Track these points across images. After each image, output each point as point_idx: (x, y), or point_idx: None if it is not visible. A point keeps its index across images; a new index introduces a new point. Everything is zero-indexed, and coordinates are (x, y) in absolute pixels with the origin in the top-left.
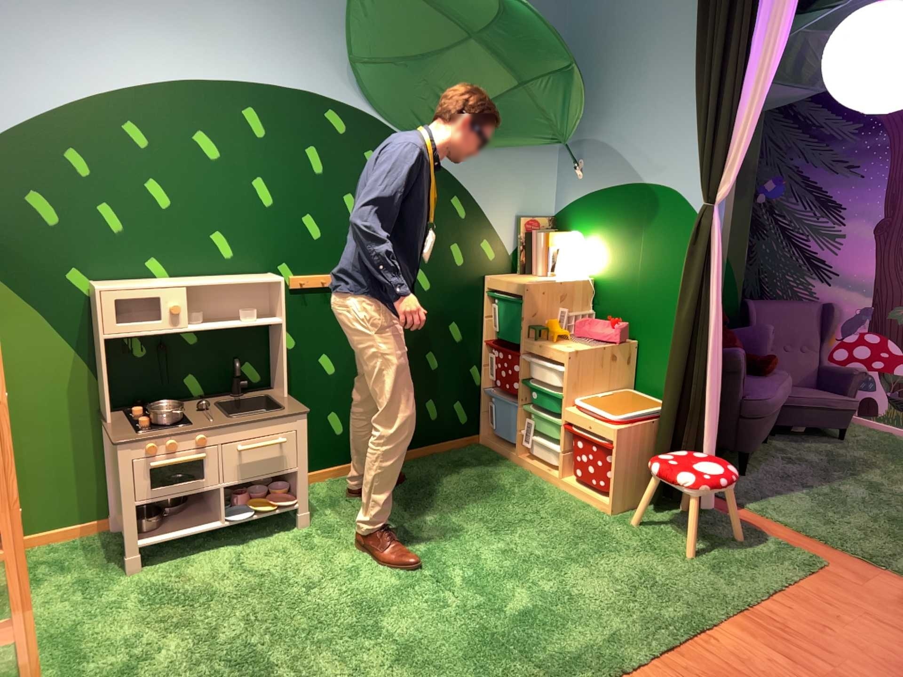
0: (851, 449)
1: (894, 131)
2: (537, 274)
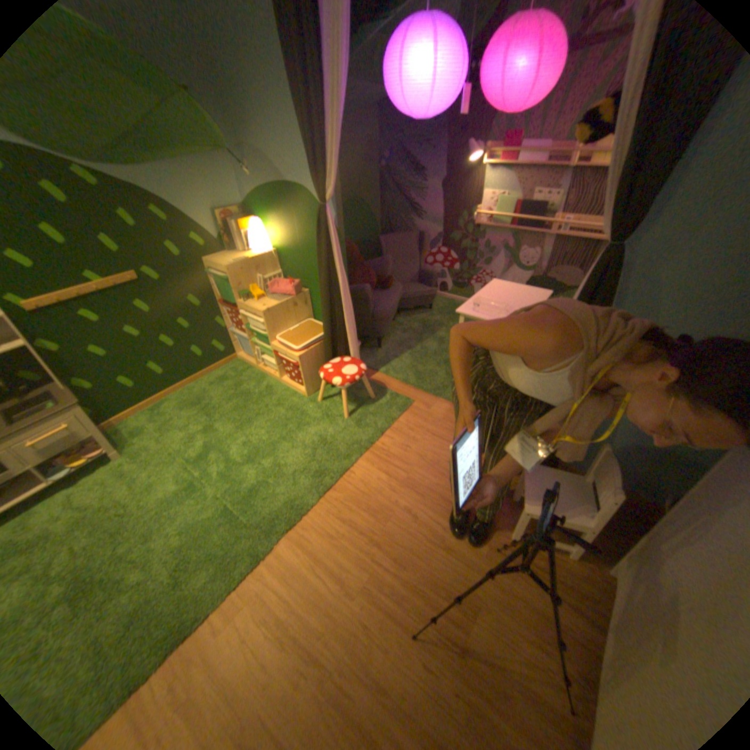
0: (434, 316)
1: (451, 114)
2: (239, 251)
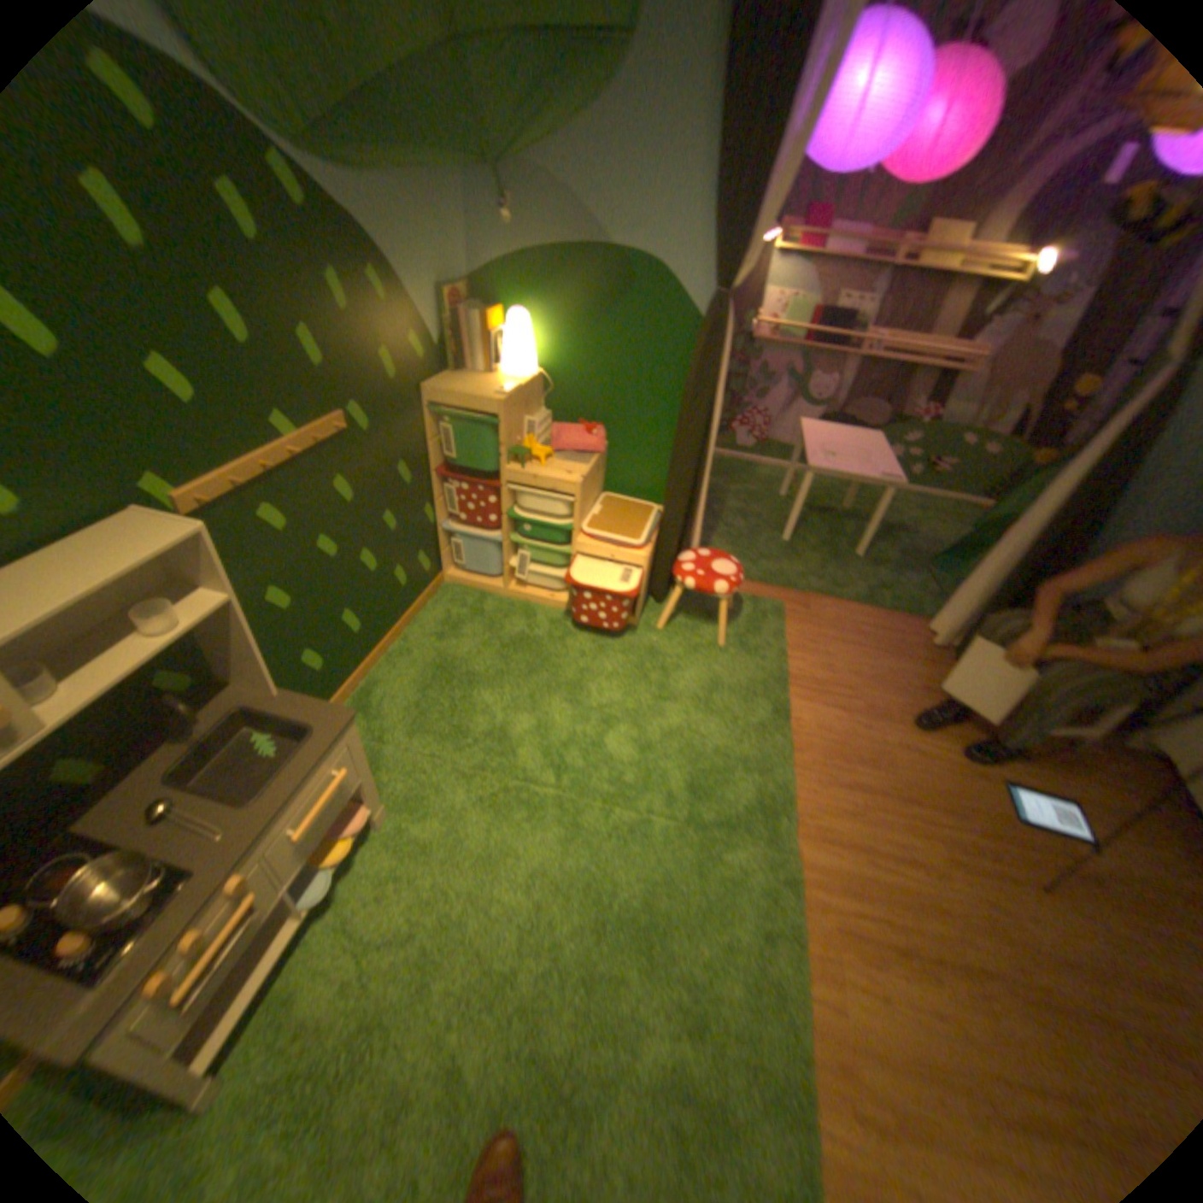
0: None
1: None
2: (475, 371)
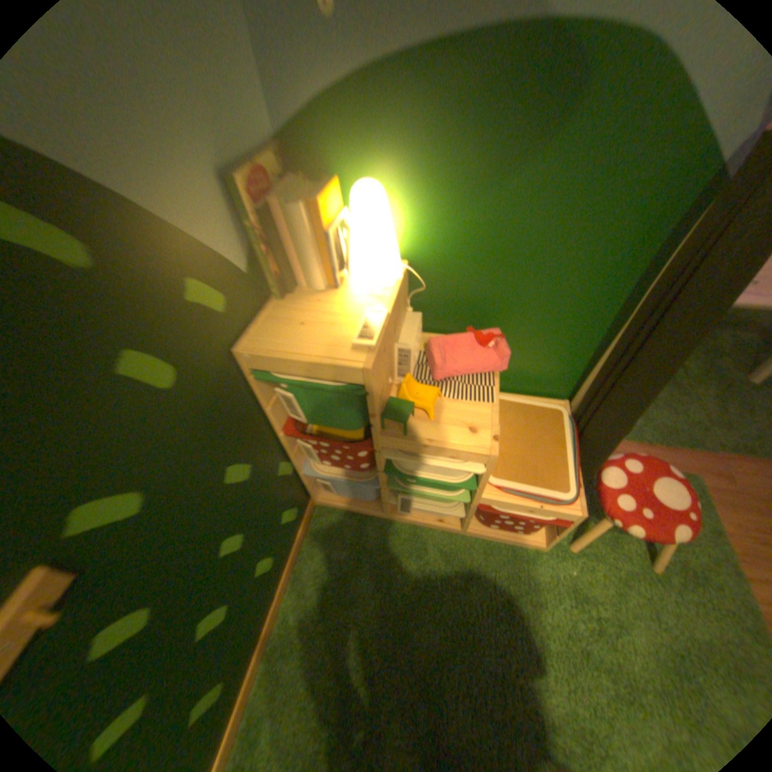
0: None
1: None
2: (315, 288)
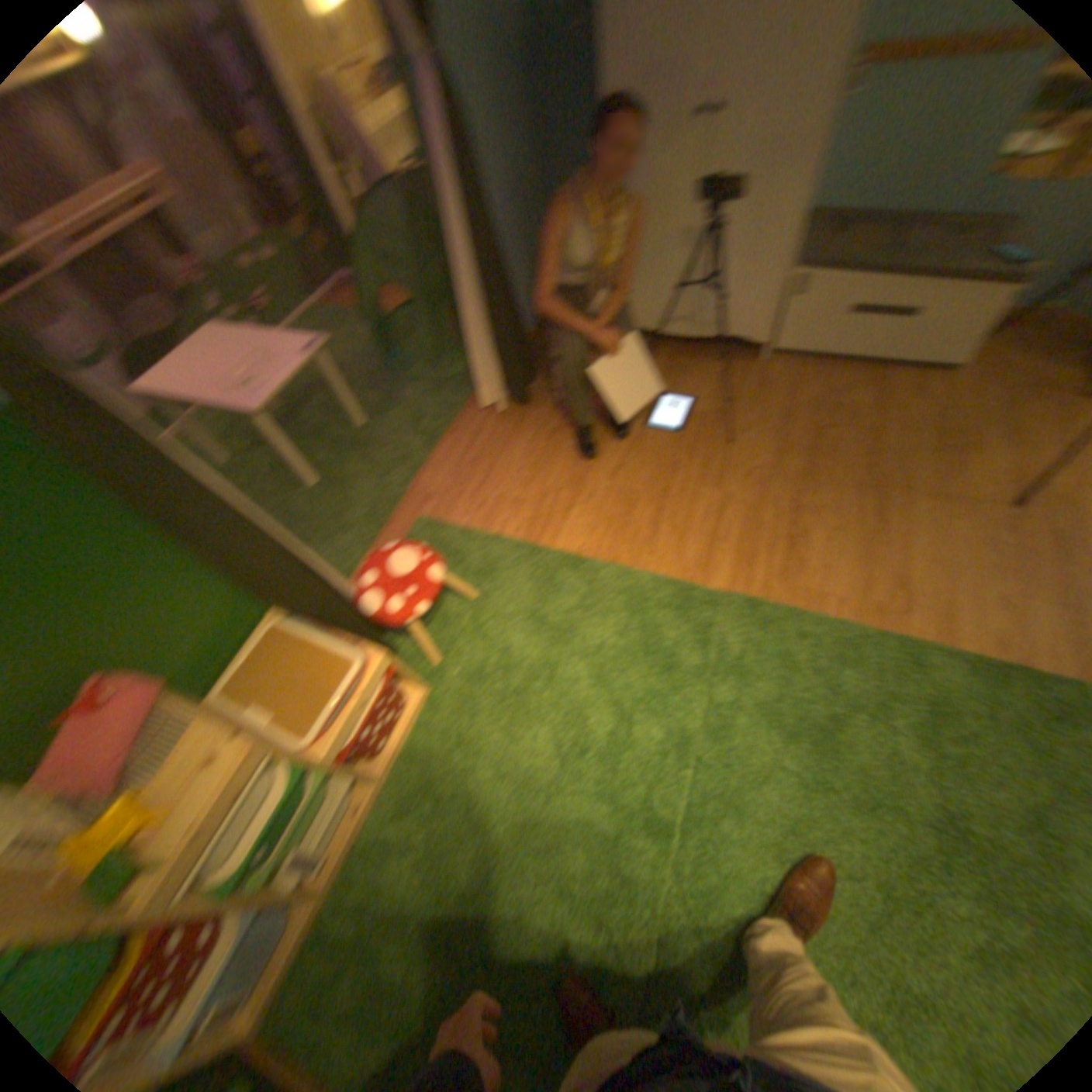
0: None
1: None
2: None
